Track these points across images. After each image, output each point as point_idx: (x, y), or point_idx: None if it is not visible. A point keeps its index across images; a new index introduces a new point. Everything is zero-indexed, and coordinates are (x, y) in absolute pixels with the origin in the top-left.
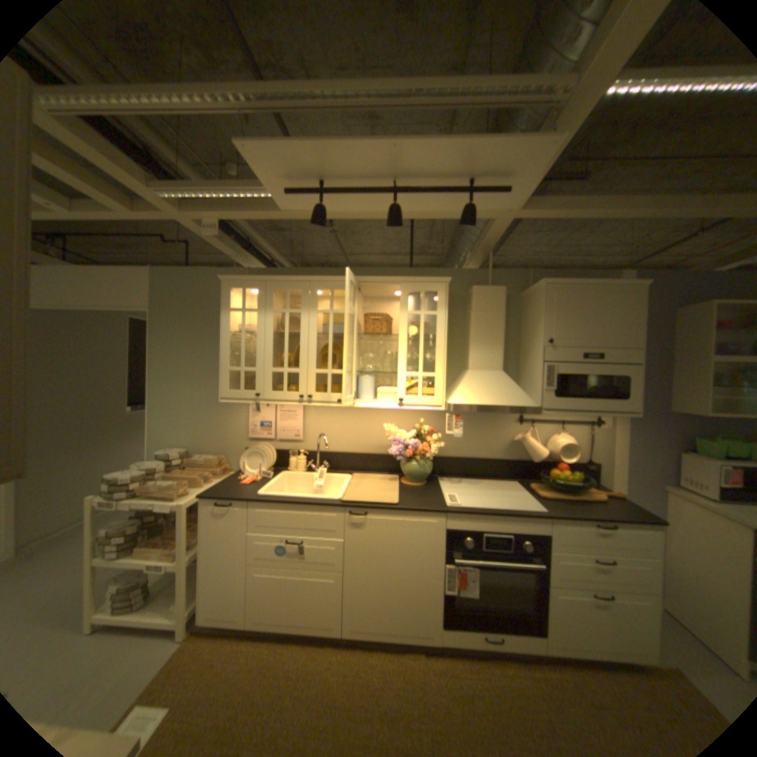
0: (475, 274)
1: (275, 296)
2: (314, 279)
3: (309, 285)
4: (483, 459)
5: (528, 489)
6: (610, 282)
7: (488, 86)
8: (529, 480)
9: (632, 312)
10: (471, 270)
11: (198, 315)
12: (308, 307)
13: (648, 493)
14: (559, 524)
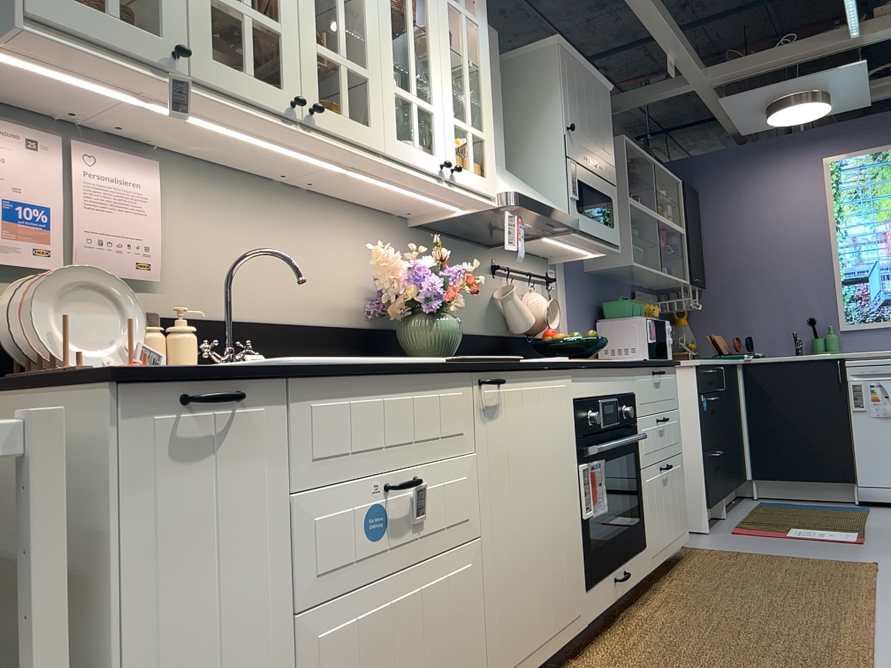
0: None
1: None
2: None
3: None
4: (468, 334)
5: None
6: (594, 73)
7: None
8: None
9: (607, 120)
10: None
11: None
12: None
13: None
14: (637, 372)
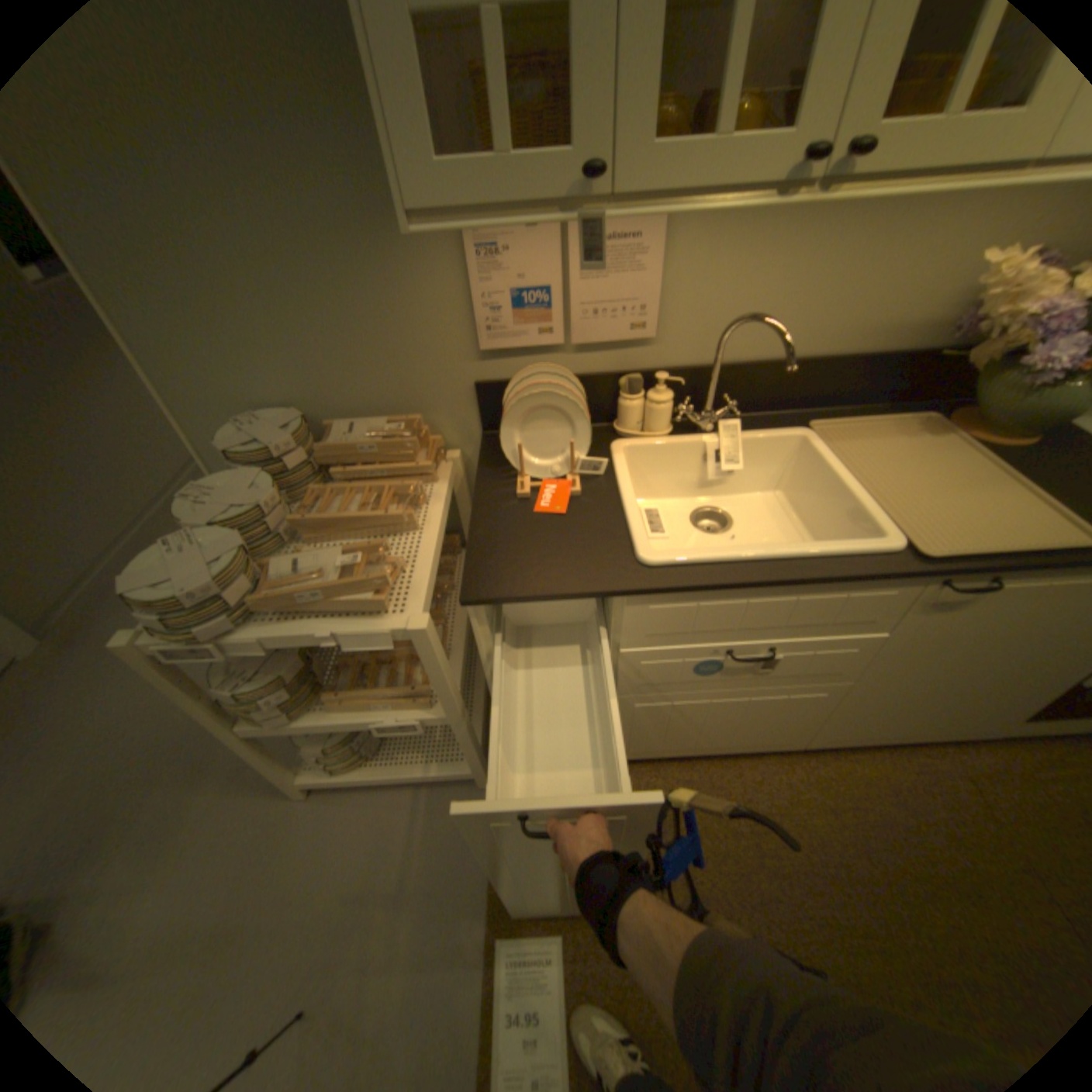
0: None
1: None
2: None
3: None
4: None
5: None
6: None
7: None
8: None
9: None
10: None
11: None
12: None
13: None
14: None
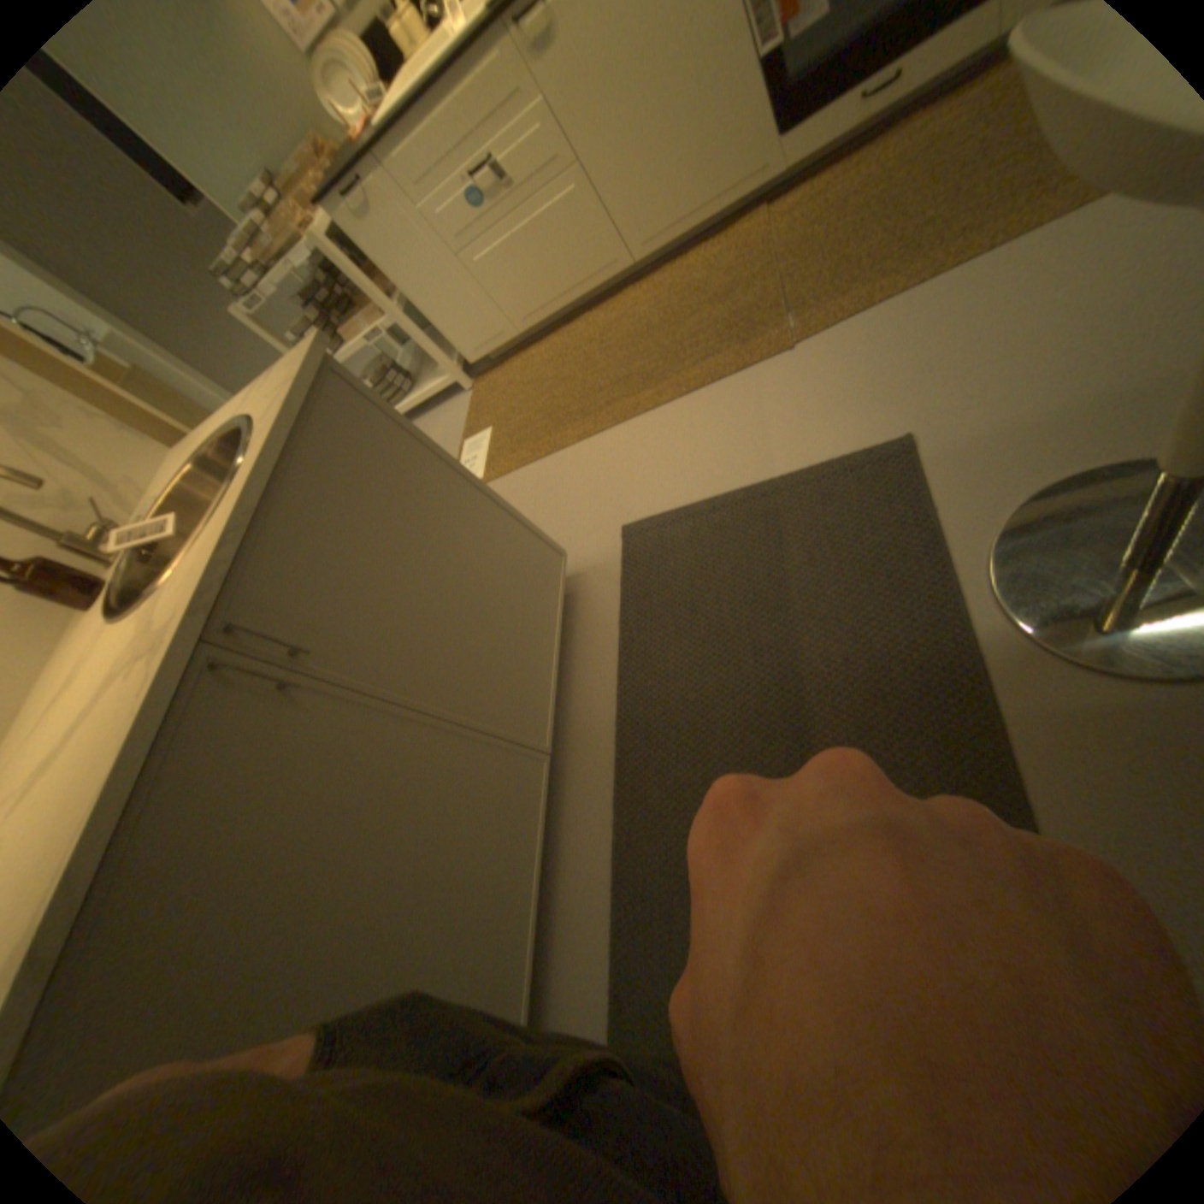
0: None
1: None
2: None
3: None
4: None
5: None
6: None
7: None
8: None
9: None
10: None
11: None
12: None
13: None
14: None
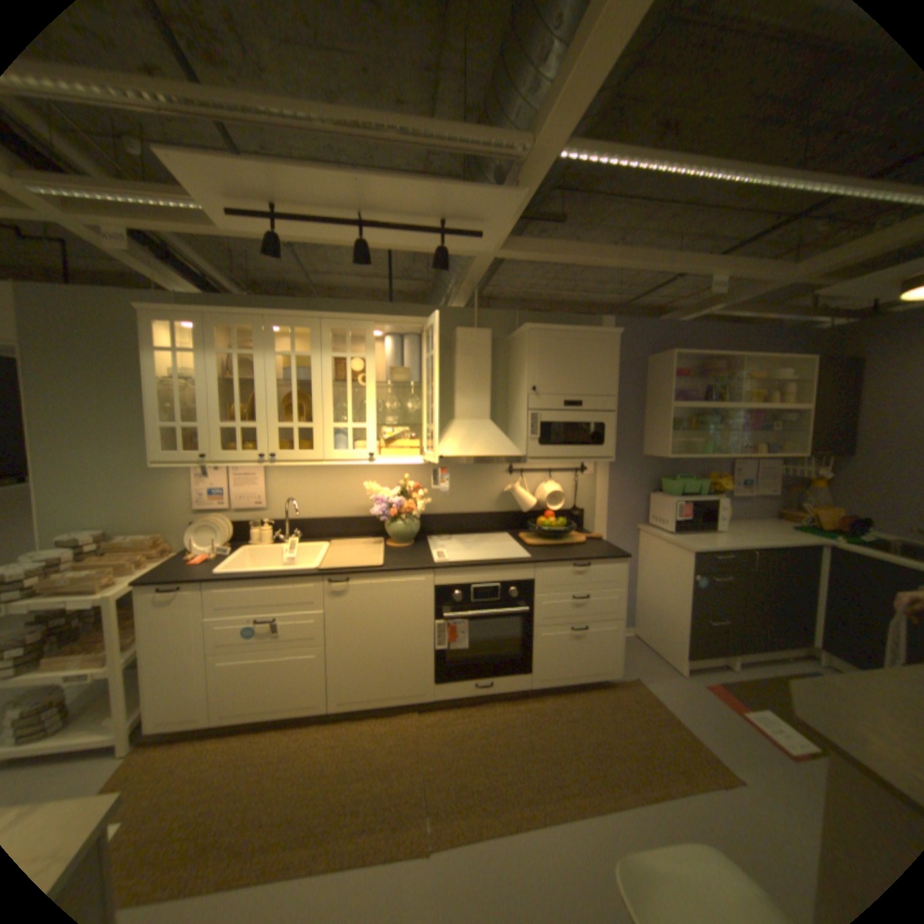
0: (460, 313)
1: (217, 332)
2: (269, 313)
3: (263, 320)
4: (474, 513)
5: (517, 539)
6: (587, 329)
7: (450, 132)
8: (518, 530)
9: (606, 360)
10: (455, 308)
11: (103, 354)
12: (264, 348)
13: (623, 532)
14: (541, 567)
